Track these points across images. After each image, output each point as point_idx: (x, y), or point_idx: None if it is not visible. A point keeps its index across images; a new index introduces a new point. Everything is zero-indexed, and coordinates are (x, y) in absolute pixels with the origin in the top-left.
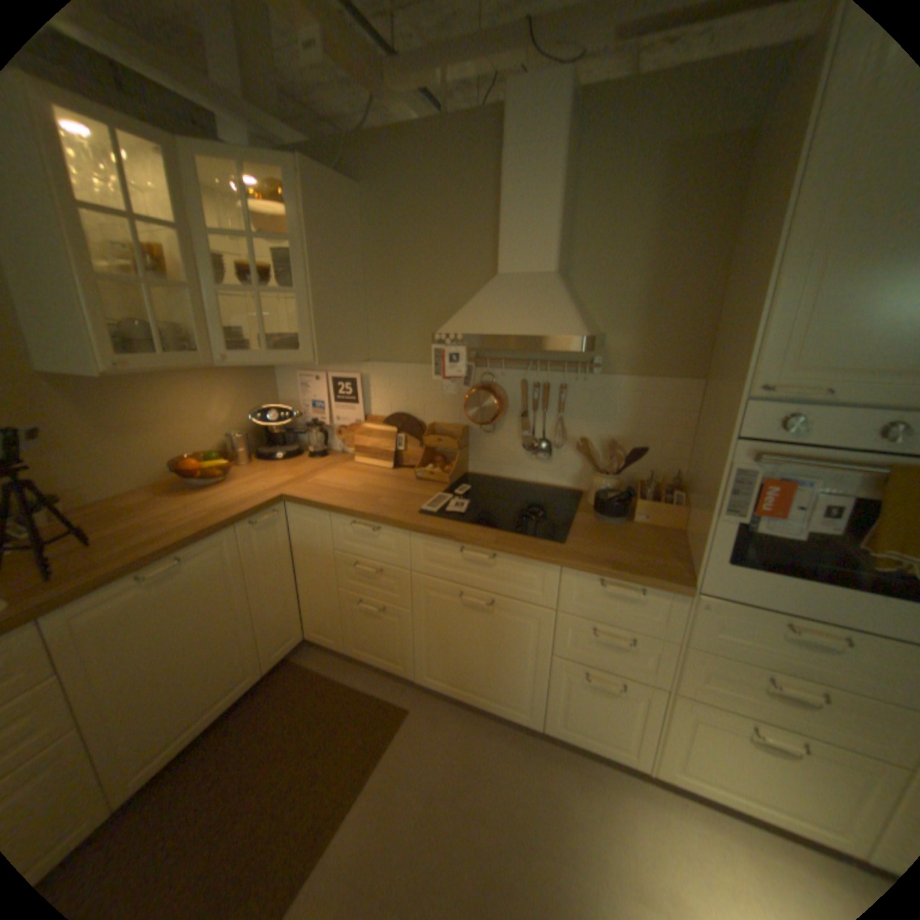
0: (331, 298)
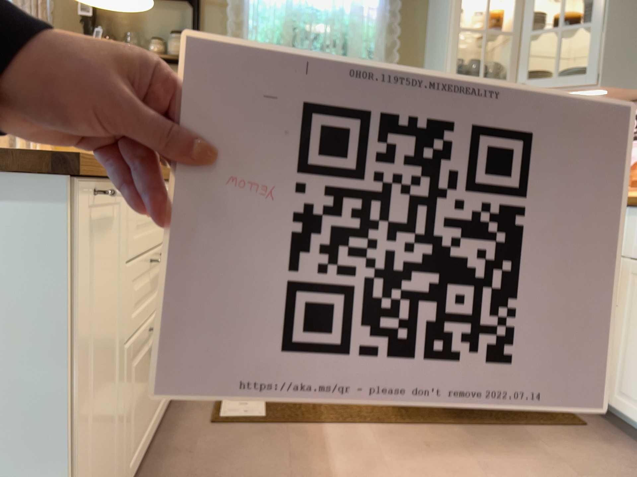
0: (632, 26)
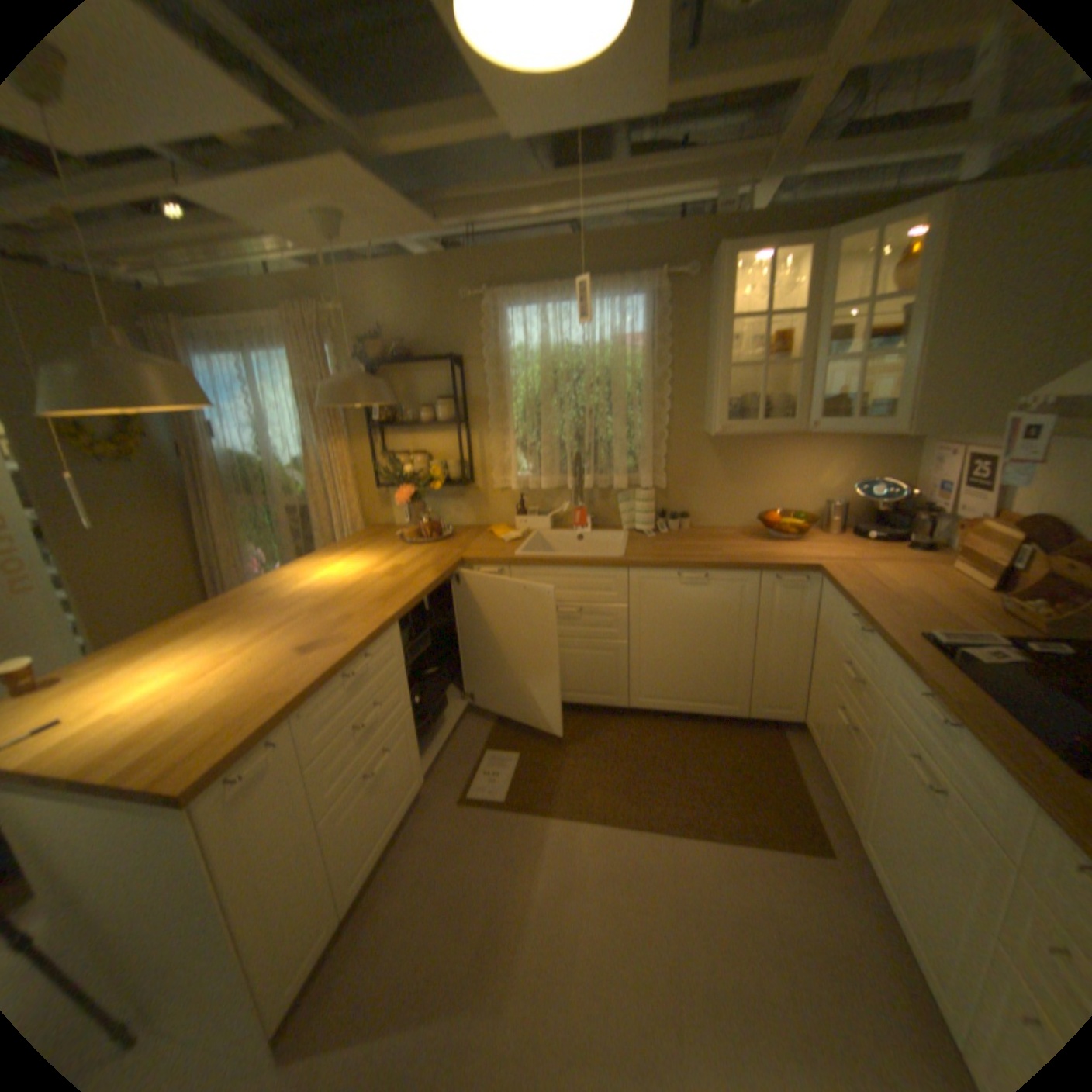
0: (966, 352)
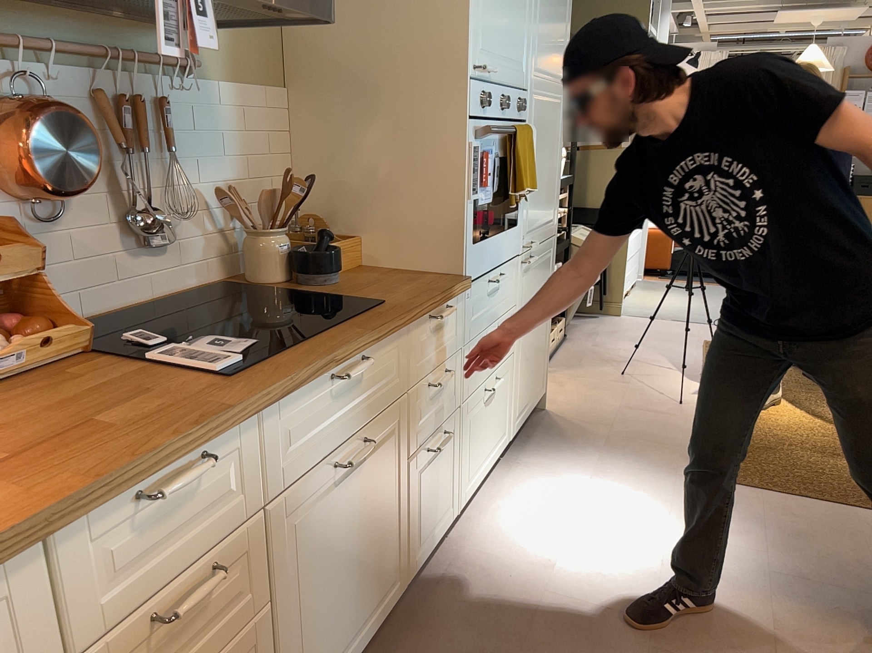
0: None
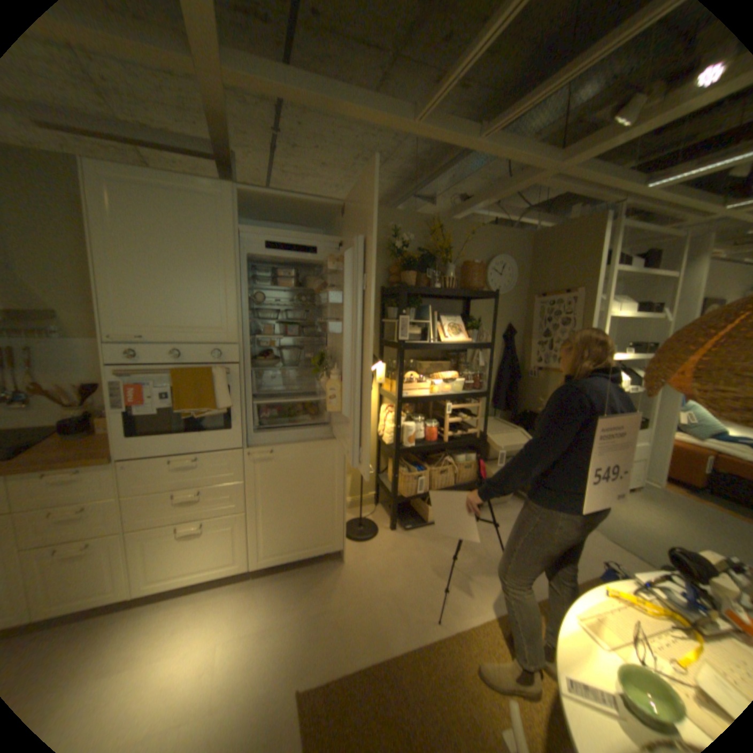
0: None
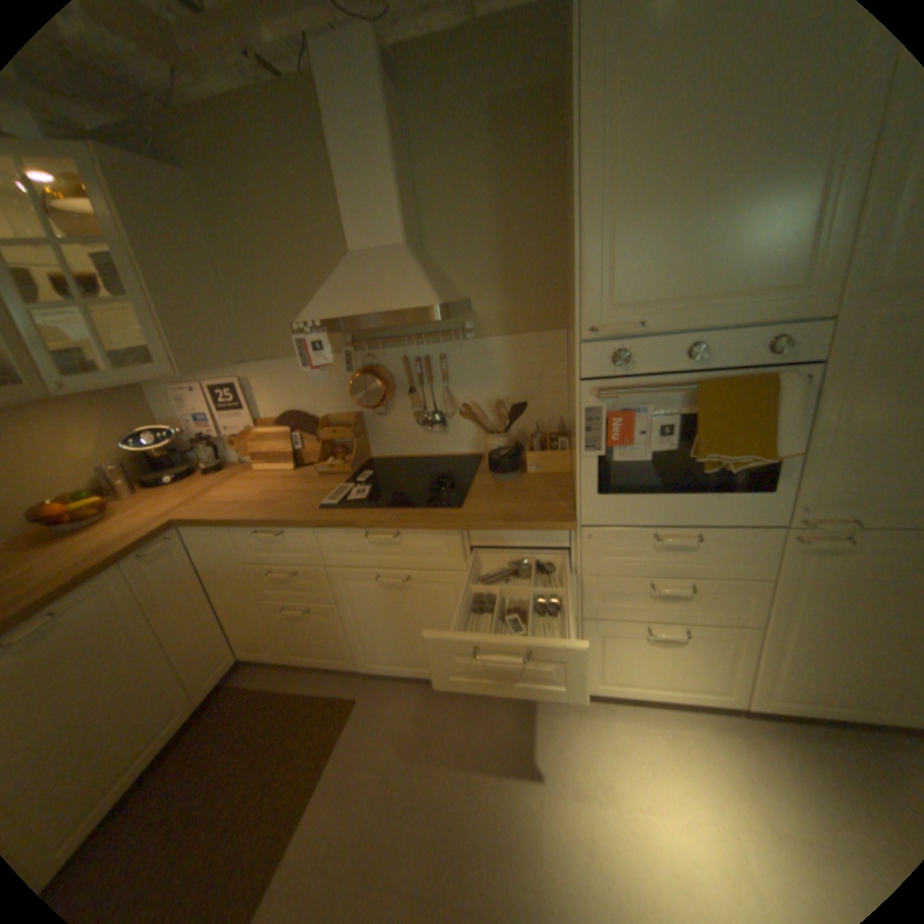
0: (178, 301)
